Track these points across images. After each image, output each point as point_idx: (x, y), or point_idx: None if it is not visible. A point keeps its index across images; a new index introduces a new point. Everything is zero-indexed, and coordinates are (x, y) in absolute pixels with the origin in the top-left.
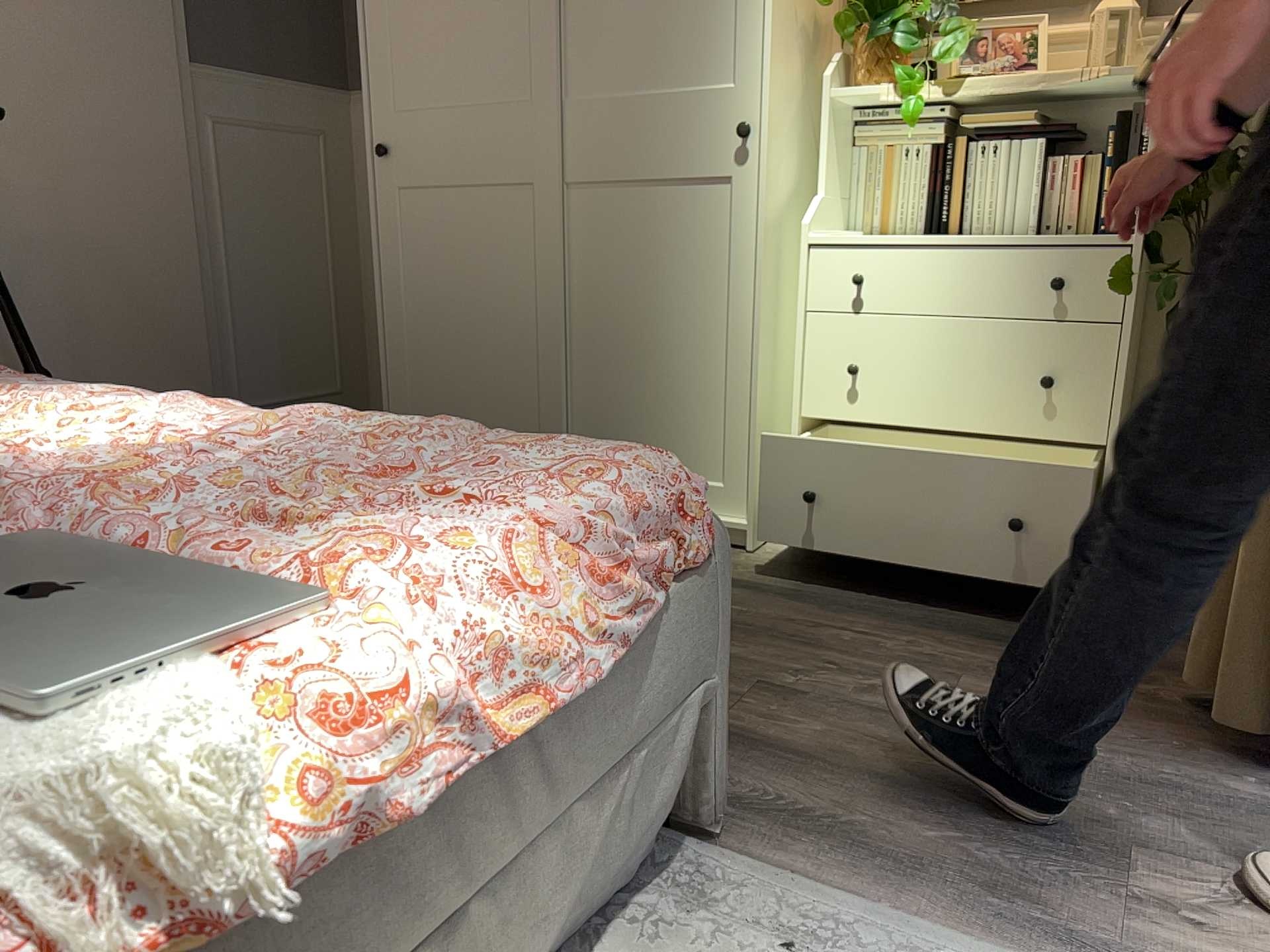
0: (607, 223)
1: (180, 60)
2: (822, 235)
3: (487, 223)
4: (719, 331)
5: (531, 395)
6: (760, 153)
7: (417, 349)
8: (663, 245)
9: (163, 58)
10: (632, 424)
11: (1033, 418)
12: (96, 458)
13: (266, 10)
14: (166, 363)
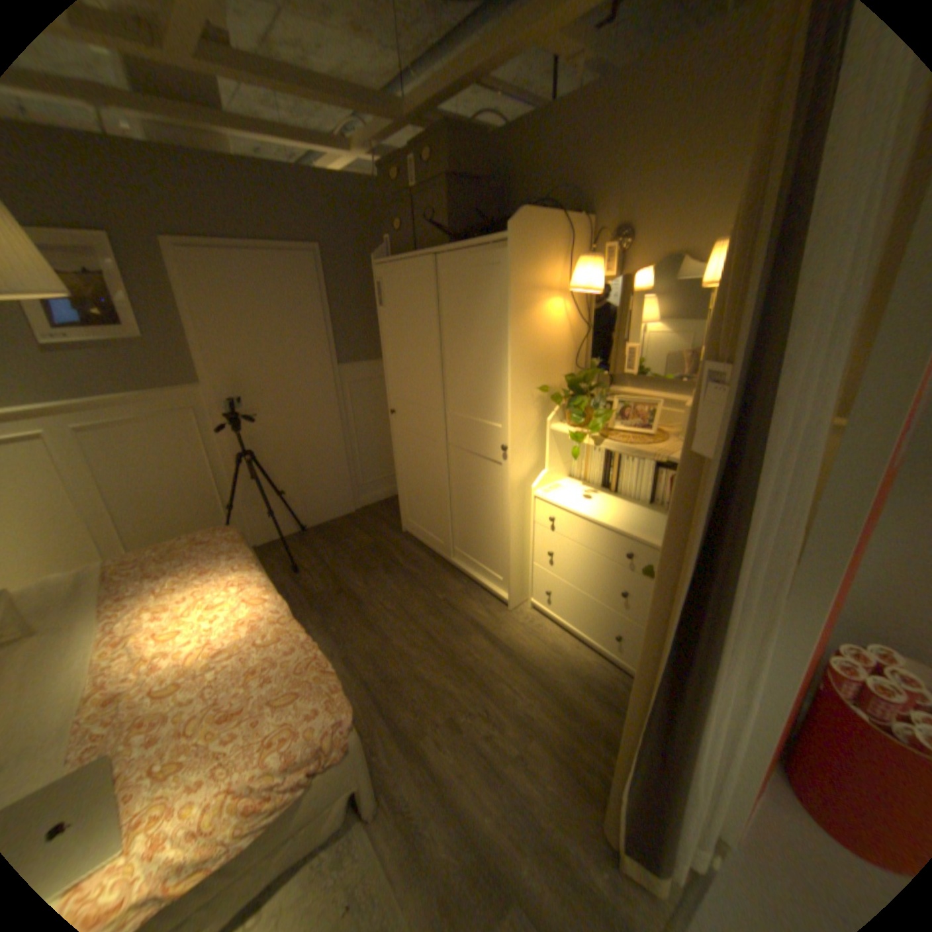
0: (461, 464)
1: (329, 368)
2: (542, 490)
3: (423, 450)
4: (498, 521)
5: (439, 518)
6: (509, 459)
7: (406, 486)
8: (478, 480)
9: (322, 369)
10: (471, 542)
11: (617, 605)
12: (179, 664)
13: (366, 336)
14: (328, 477)
